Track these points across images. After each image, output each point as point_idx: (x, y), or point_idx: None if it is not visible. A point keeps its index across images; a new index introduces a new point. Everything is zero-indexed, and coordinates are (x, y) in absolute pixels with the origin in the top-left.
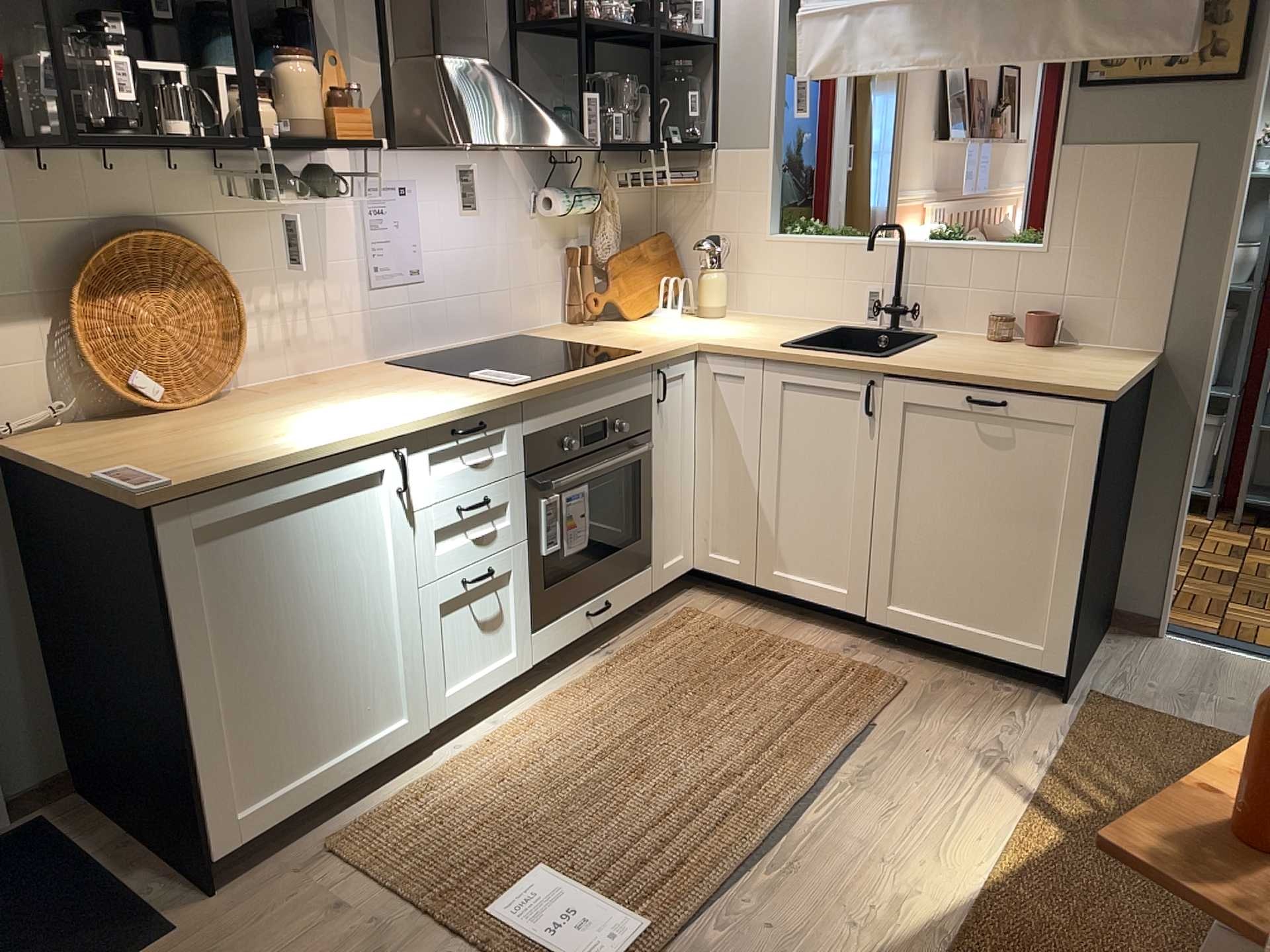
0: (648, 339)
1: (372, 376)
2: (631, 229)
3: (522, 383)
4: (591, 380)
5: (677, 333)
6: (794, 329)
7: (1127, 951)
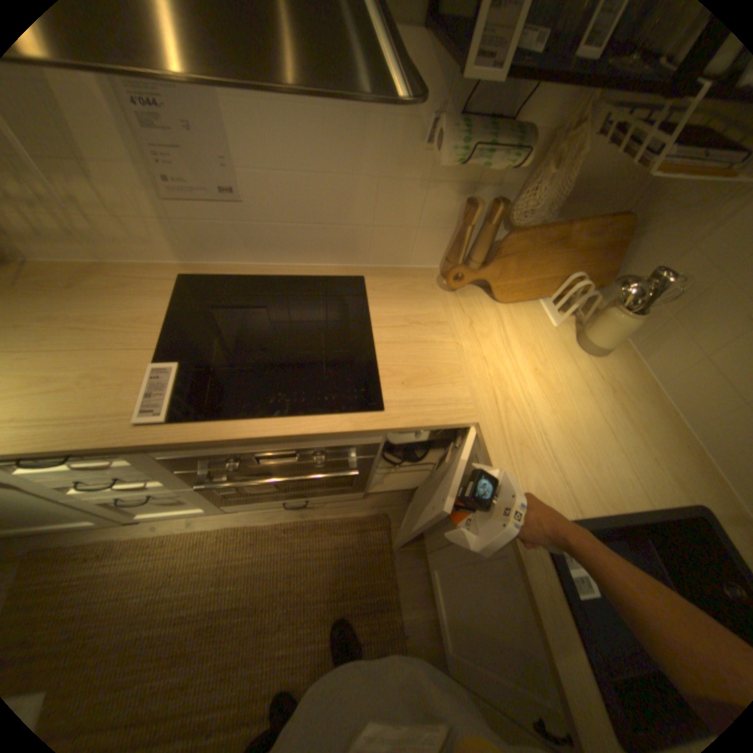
0: (443, 372)
1: (128, 296)
2: (599, 187)
3: (146, 426)
4: (260, 440)
5: (495, 373)
6: (639, 459)
7: None
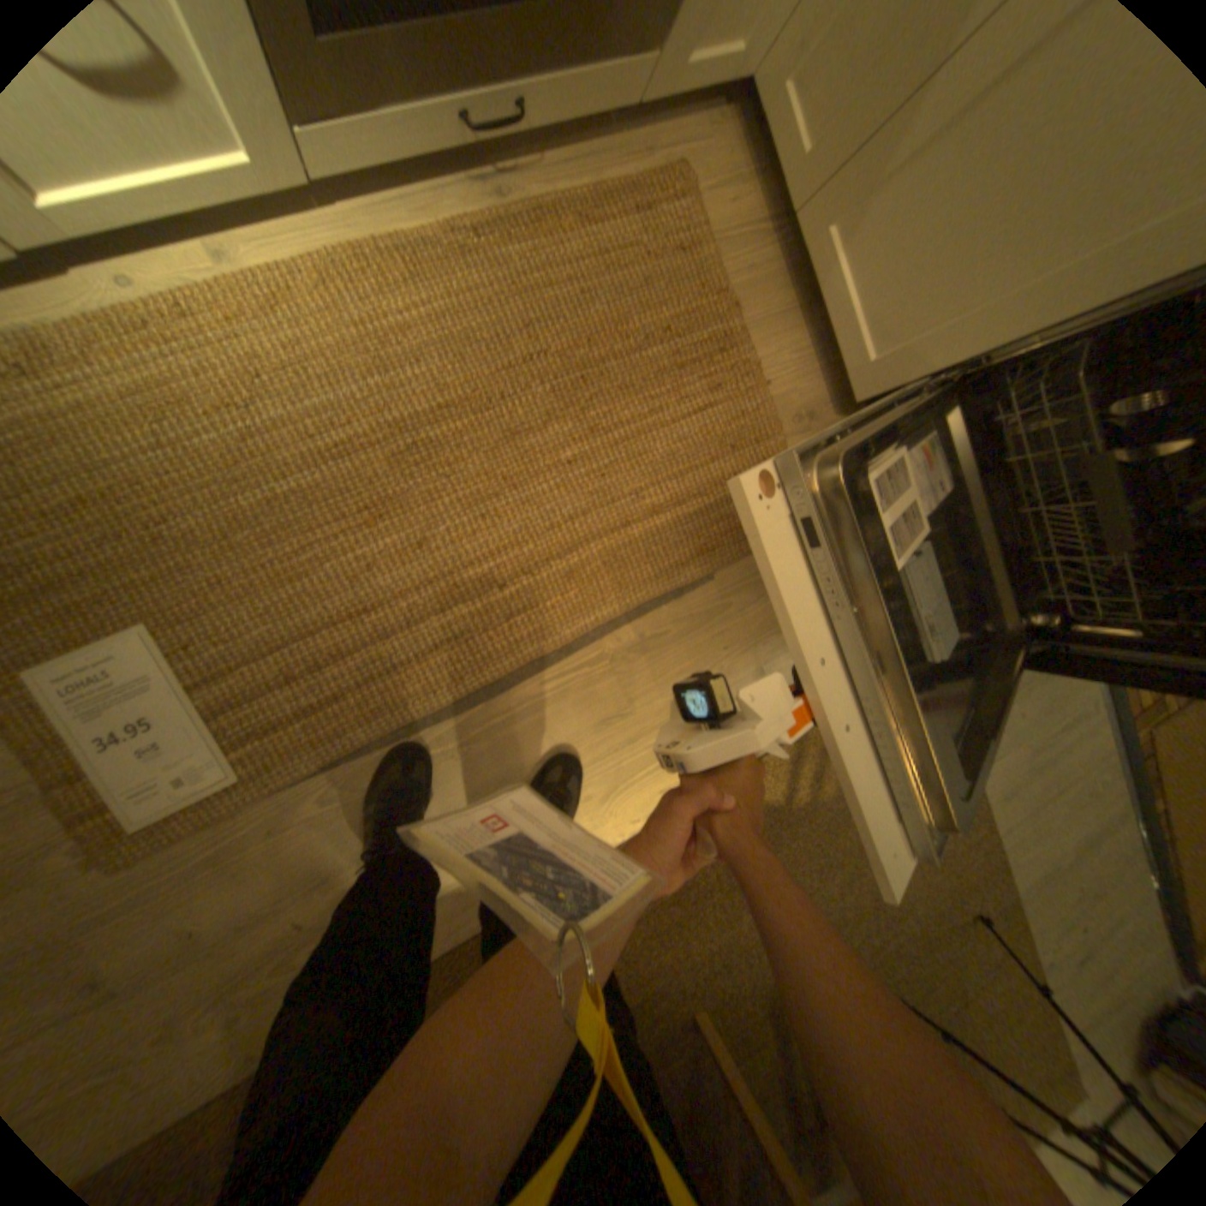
0: None
1: None
2: None
3: None
4: None
5: None
6: None
7: (655, 957)
